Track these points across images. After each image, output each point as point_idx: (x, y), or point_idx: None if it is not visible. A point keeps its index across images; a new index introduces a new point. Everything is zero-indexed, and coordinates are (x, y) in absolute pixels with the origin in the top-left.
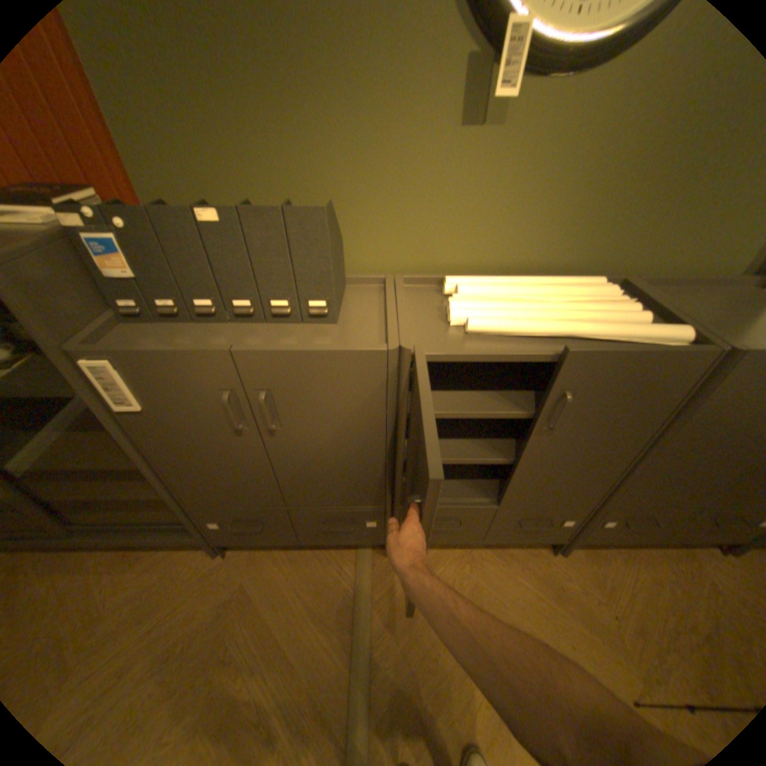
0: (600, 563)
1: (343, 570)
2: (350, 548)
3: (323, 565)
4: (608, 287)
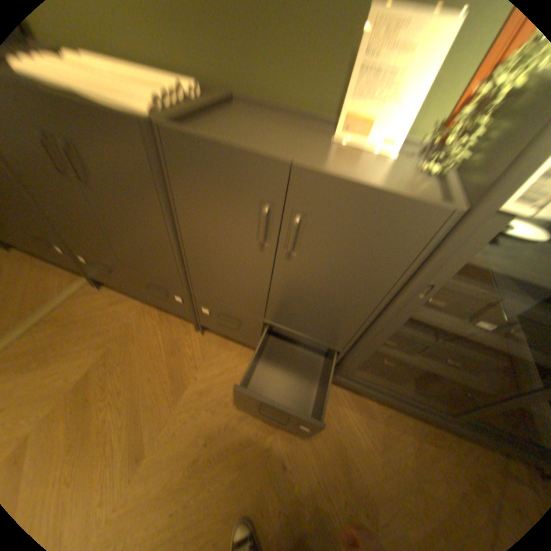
0: (220, 346)
1: (61, 282)
2: (76, 273)
3: (53, 275)
4: (164, 76)
